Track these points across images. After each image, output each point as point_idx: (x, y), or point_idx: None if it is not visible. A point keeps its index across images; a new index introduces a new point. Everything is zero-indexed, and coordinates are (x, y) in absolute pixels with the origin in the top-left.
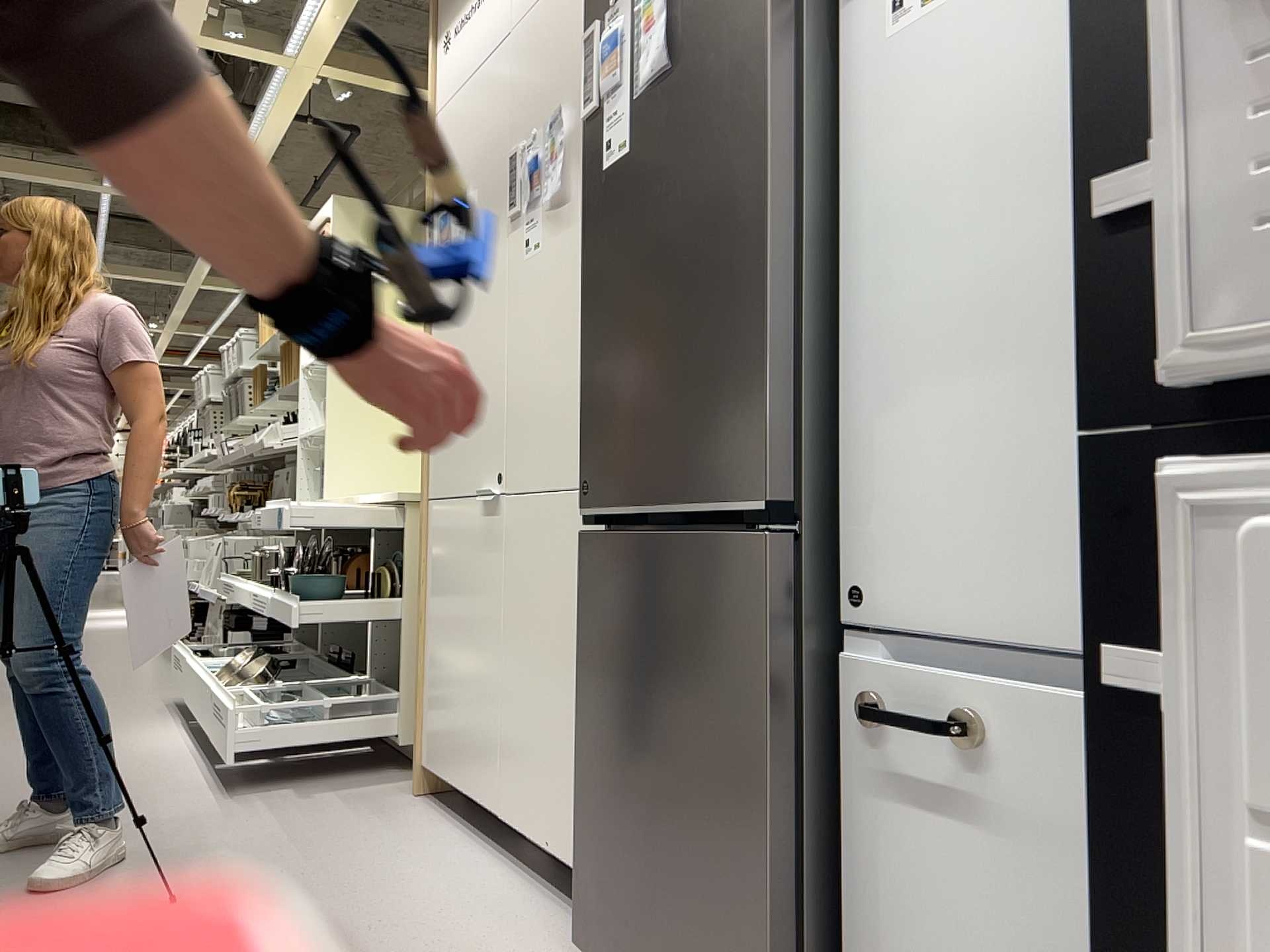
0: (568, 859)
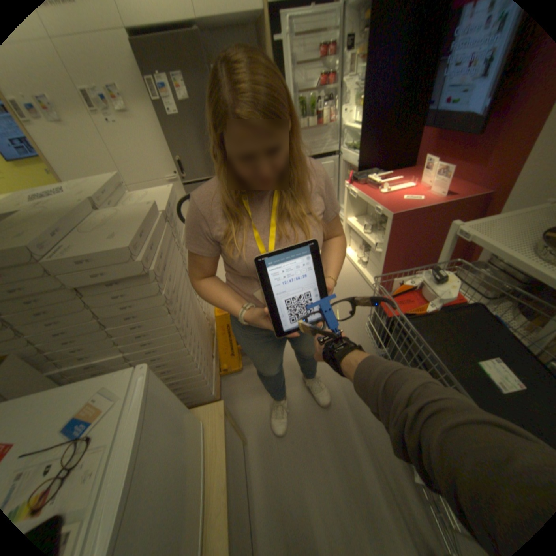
0: None
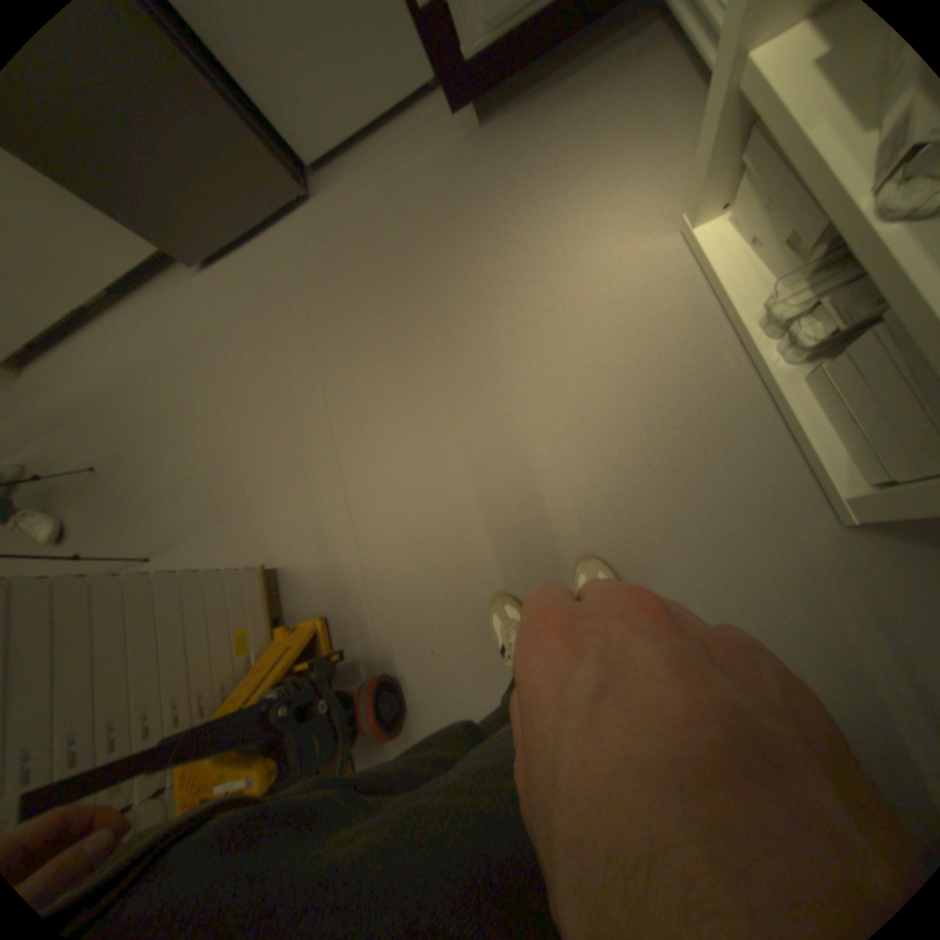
0: (128, 264)
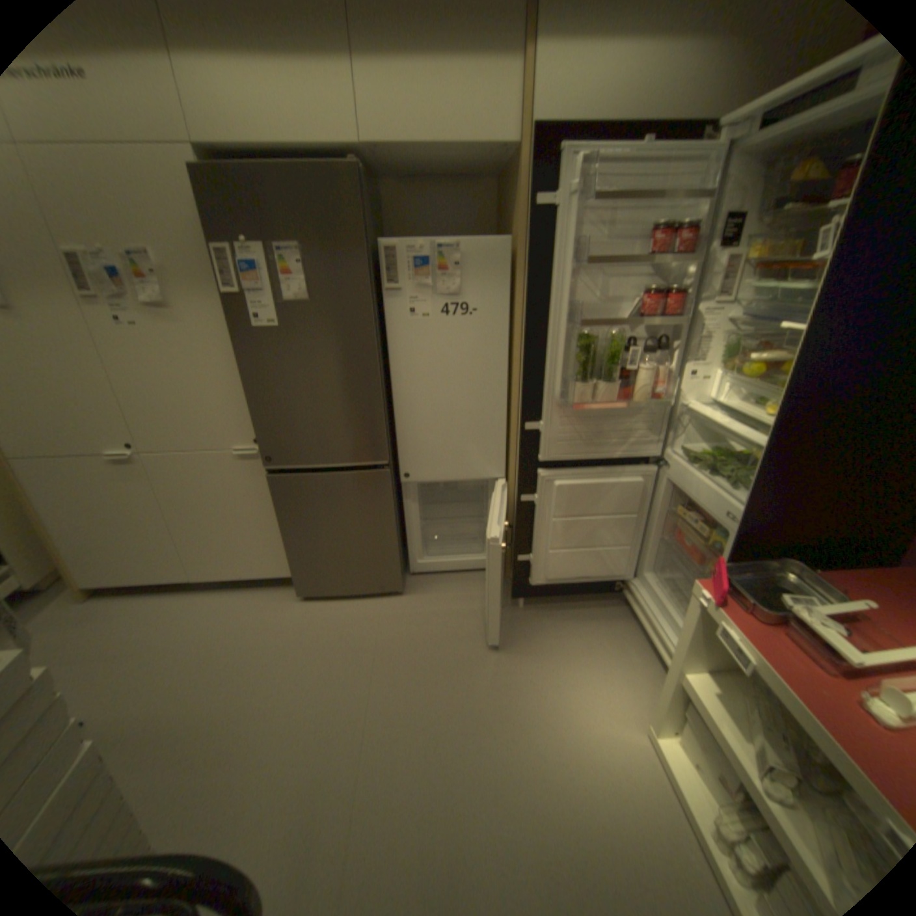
0: (257, 576)
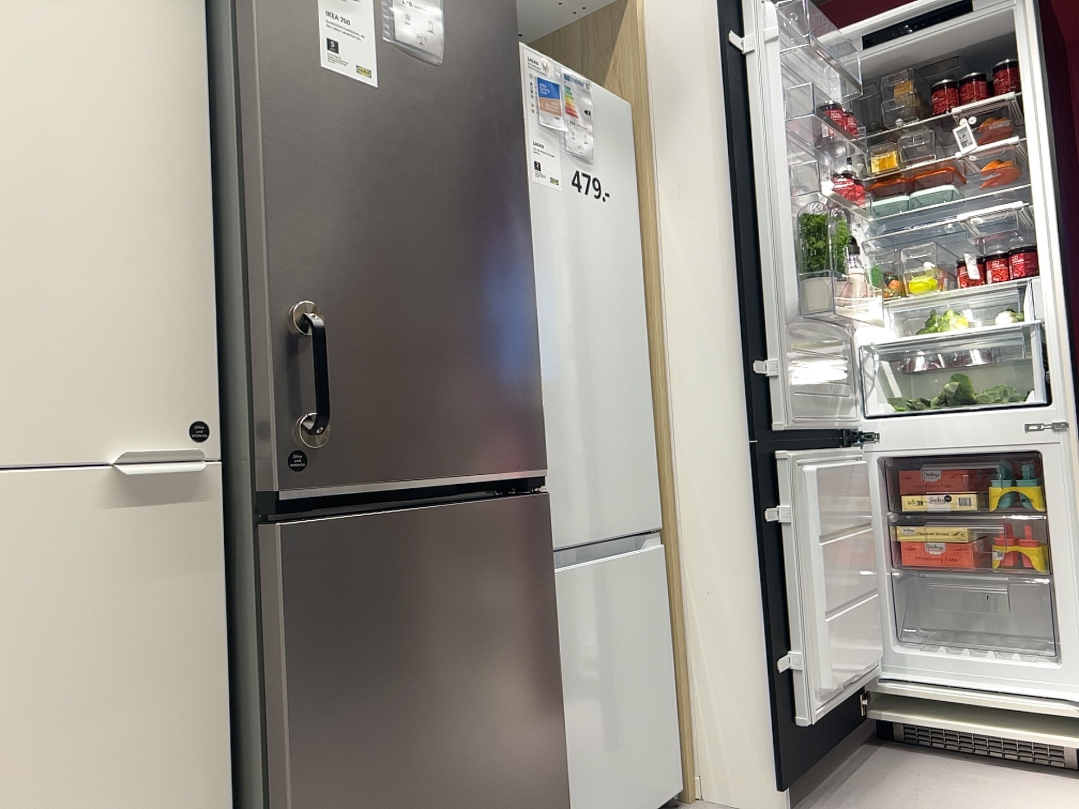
0: None
